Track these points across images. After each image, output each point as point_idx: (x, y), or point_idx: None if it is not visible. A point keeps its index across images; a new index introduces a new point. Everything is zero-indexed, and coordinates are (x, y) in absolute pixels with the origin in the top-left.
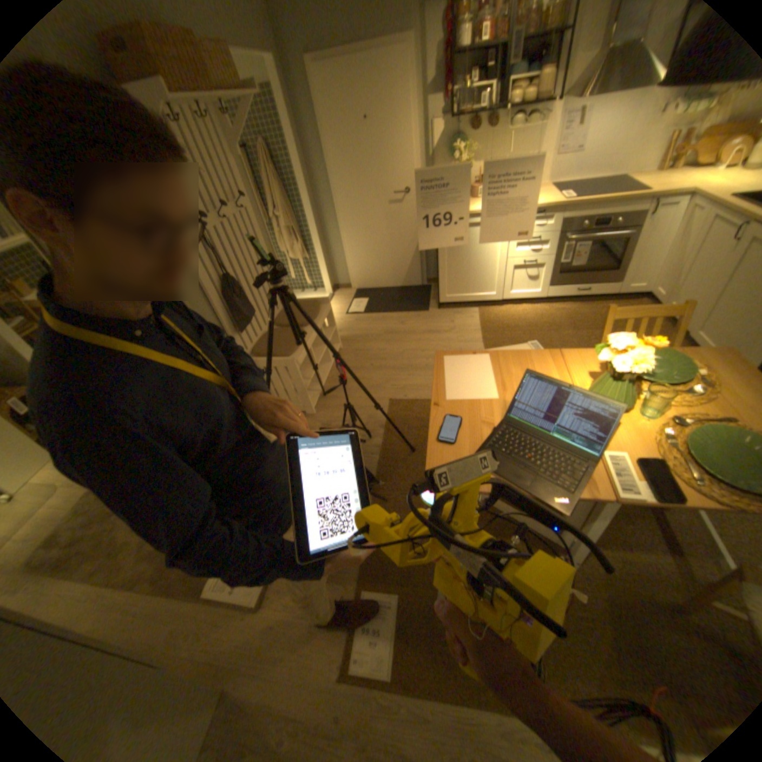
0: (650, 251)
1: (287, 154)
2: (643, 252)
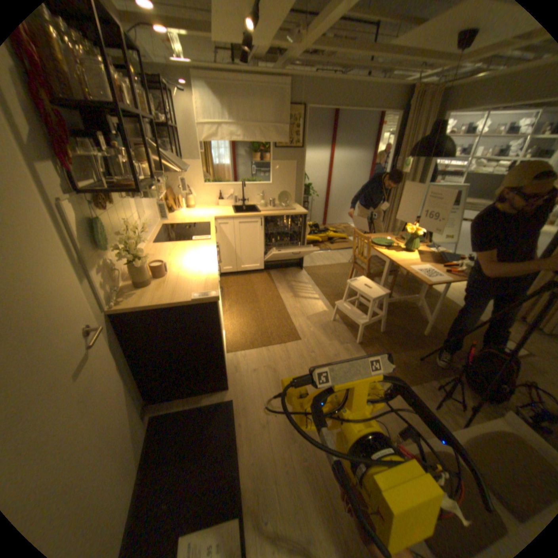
0: None
1: None
2: None
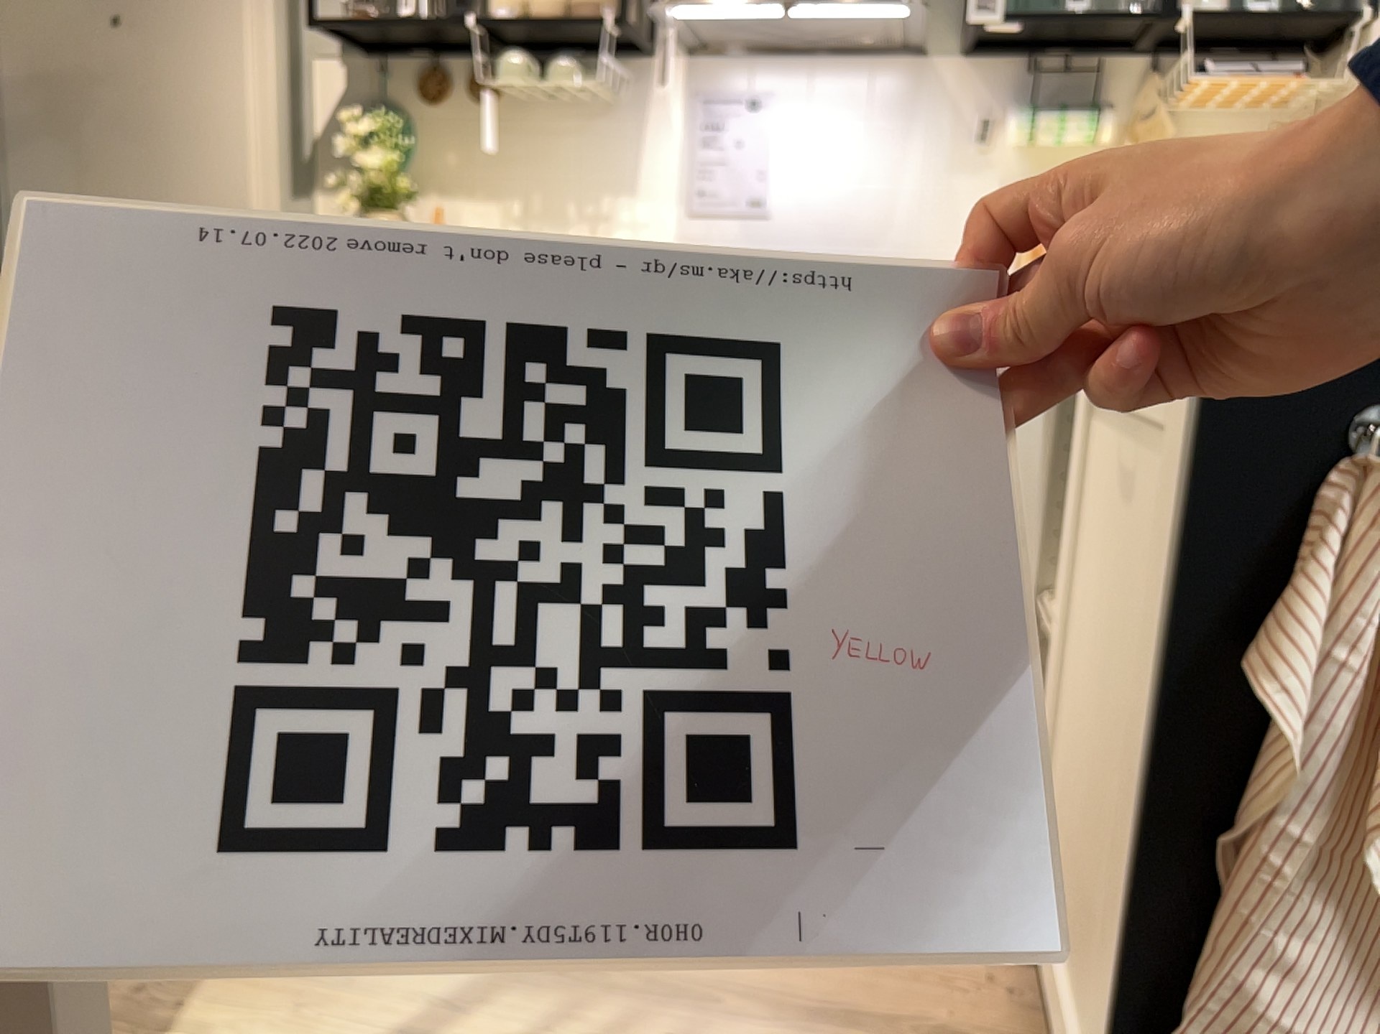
0: None
1: None
2: None
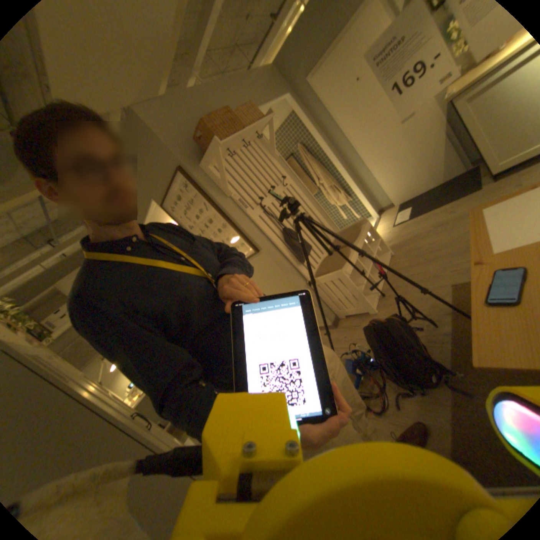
0: None
1: (316, 140)
2: None
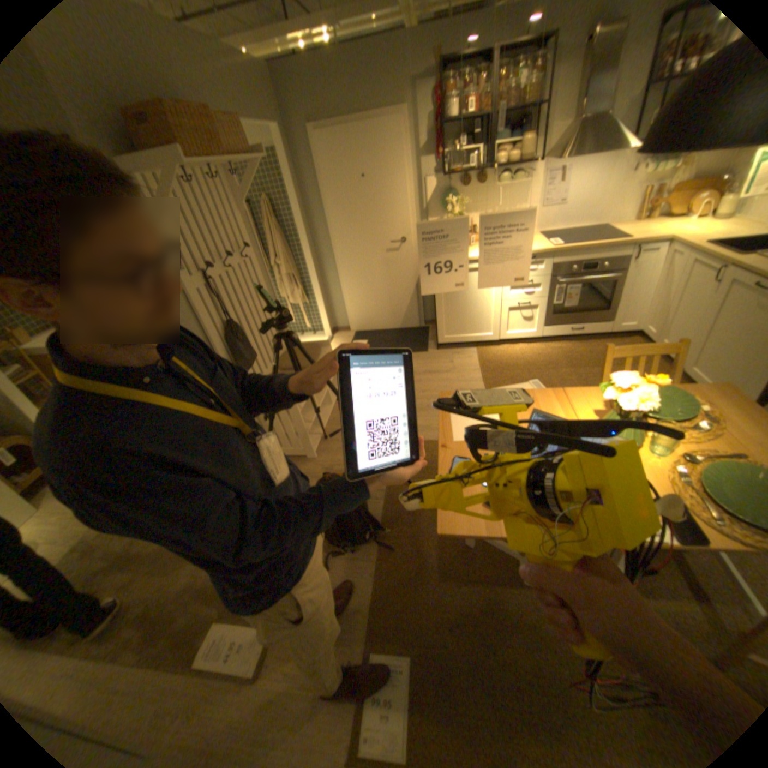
0: (637, 292)
1: (289, 208)
2: (630, 293)
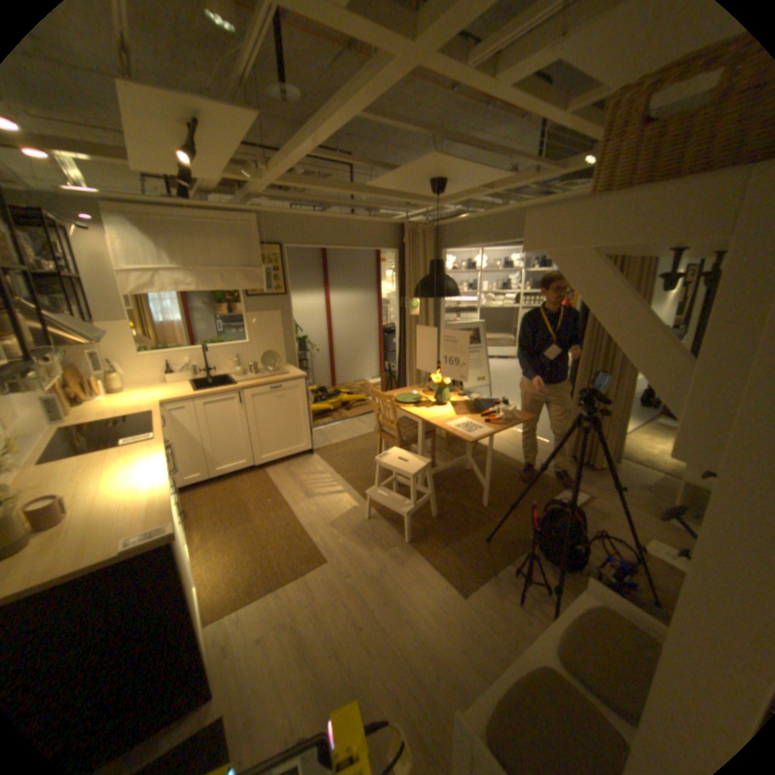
0: None
1: None
2: None
